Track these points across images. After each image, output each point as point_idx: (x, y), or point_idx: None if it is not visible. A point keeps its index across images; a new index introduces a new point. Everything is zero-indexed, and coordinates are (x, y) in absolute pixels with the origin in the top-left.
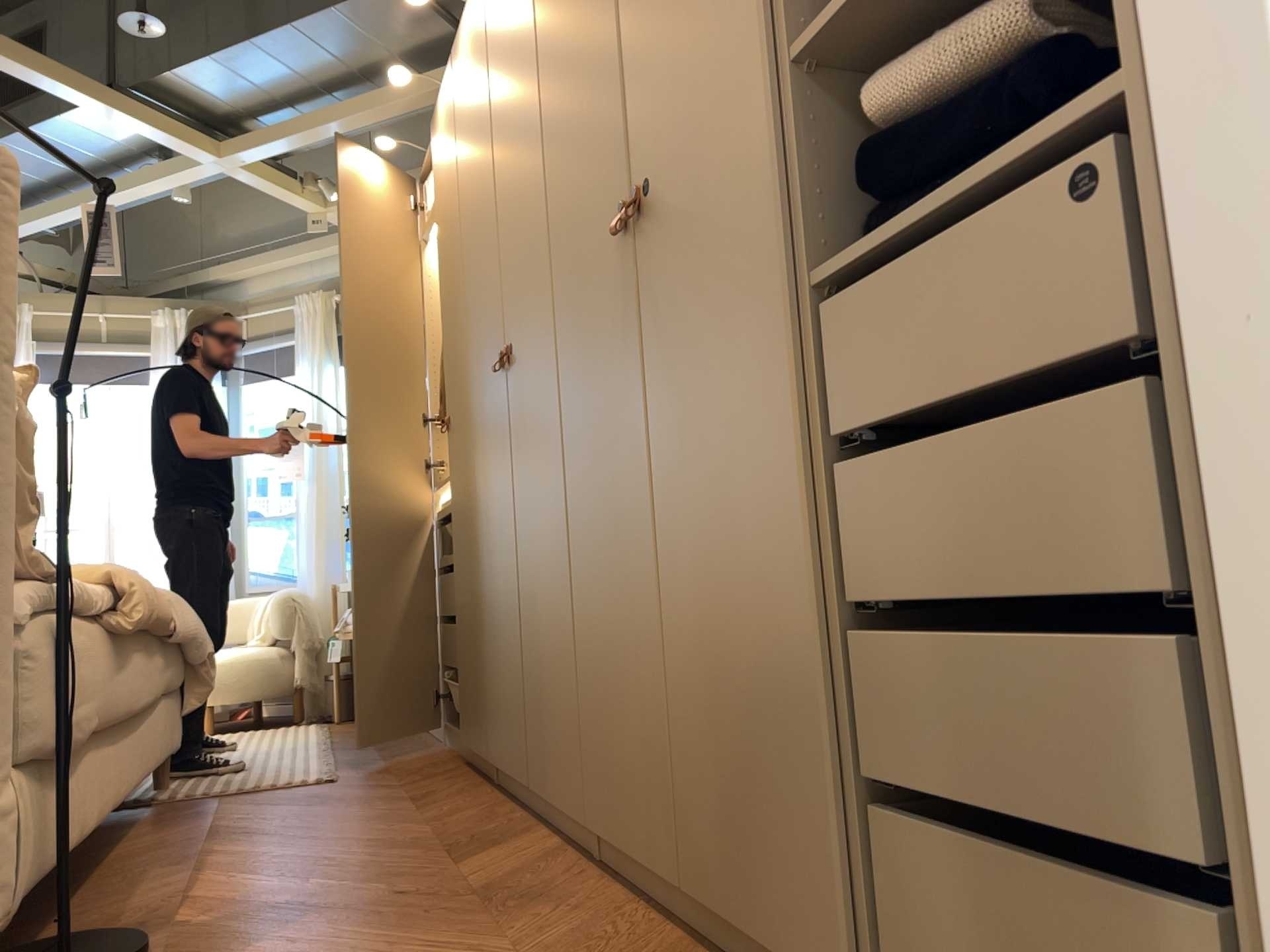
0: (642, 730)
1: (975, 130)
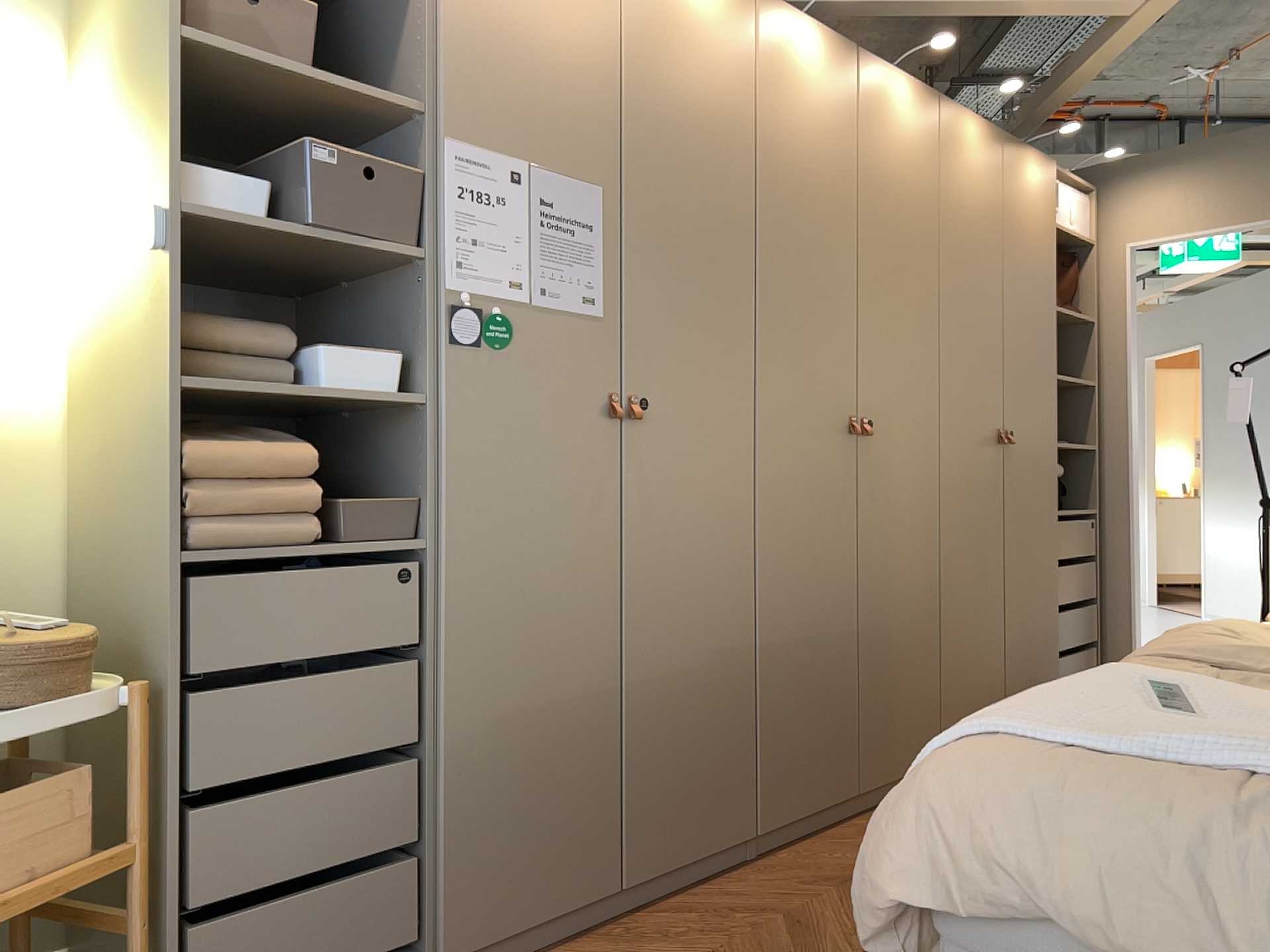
0: (991, 682)
1: (1063, 489)
